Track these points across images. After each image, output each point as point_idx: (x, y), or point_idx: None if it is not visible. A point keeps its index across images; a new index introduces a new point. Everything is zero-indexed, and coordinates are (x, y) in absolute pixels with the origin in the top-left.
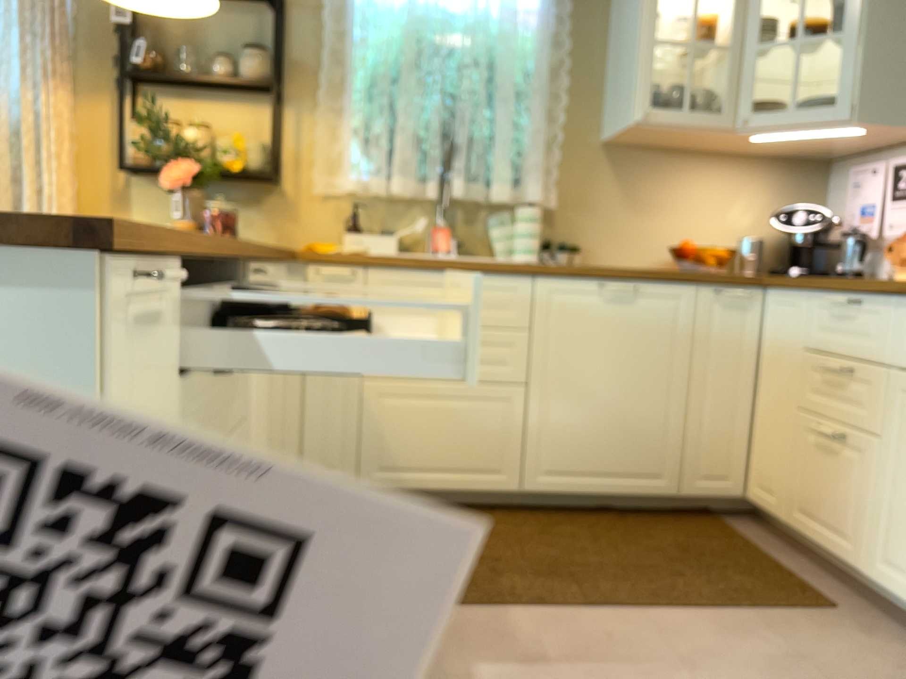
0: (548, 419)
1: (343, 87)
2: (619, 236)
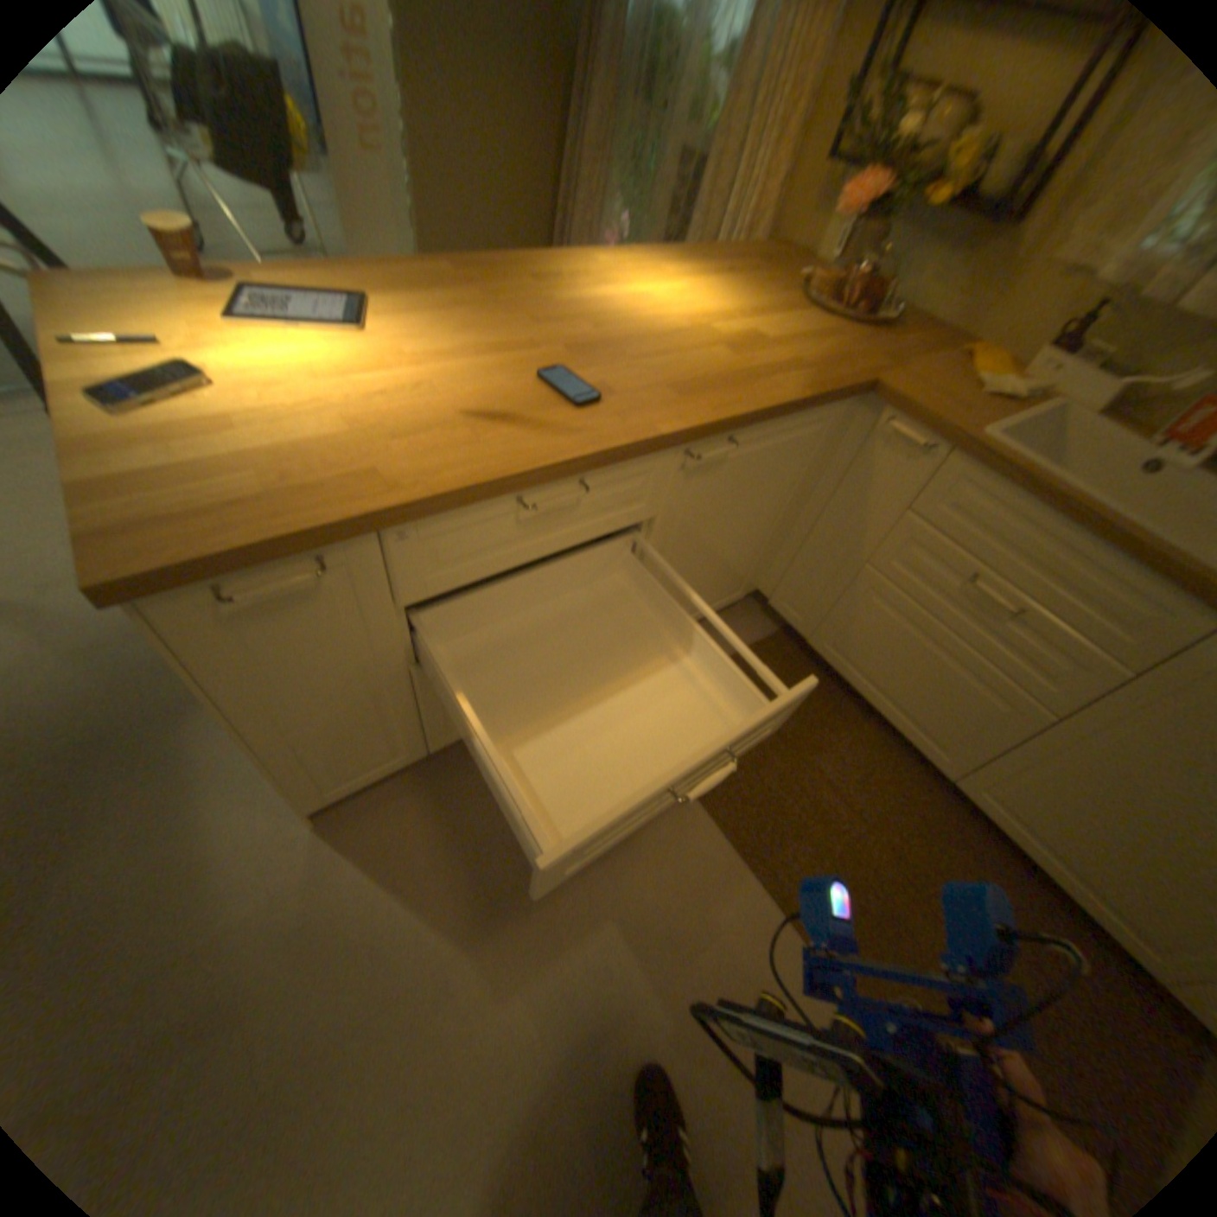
0: (1055, 771)
1: None
2: None
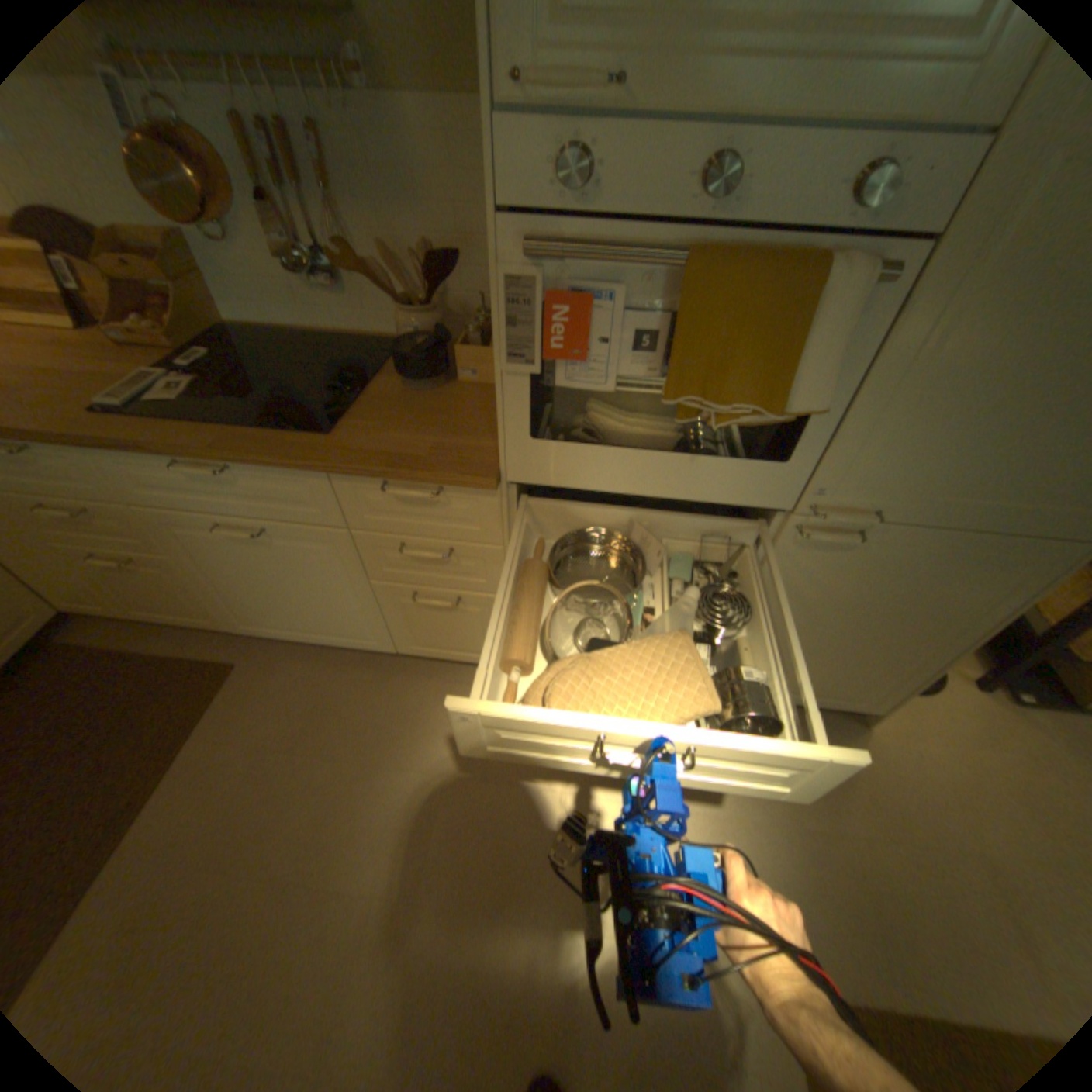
0: None
1: None
2: None
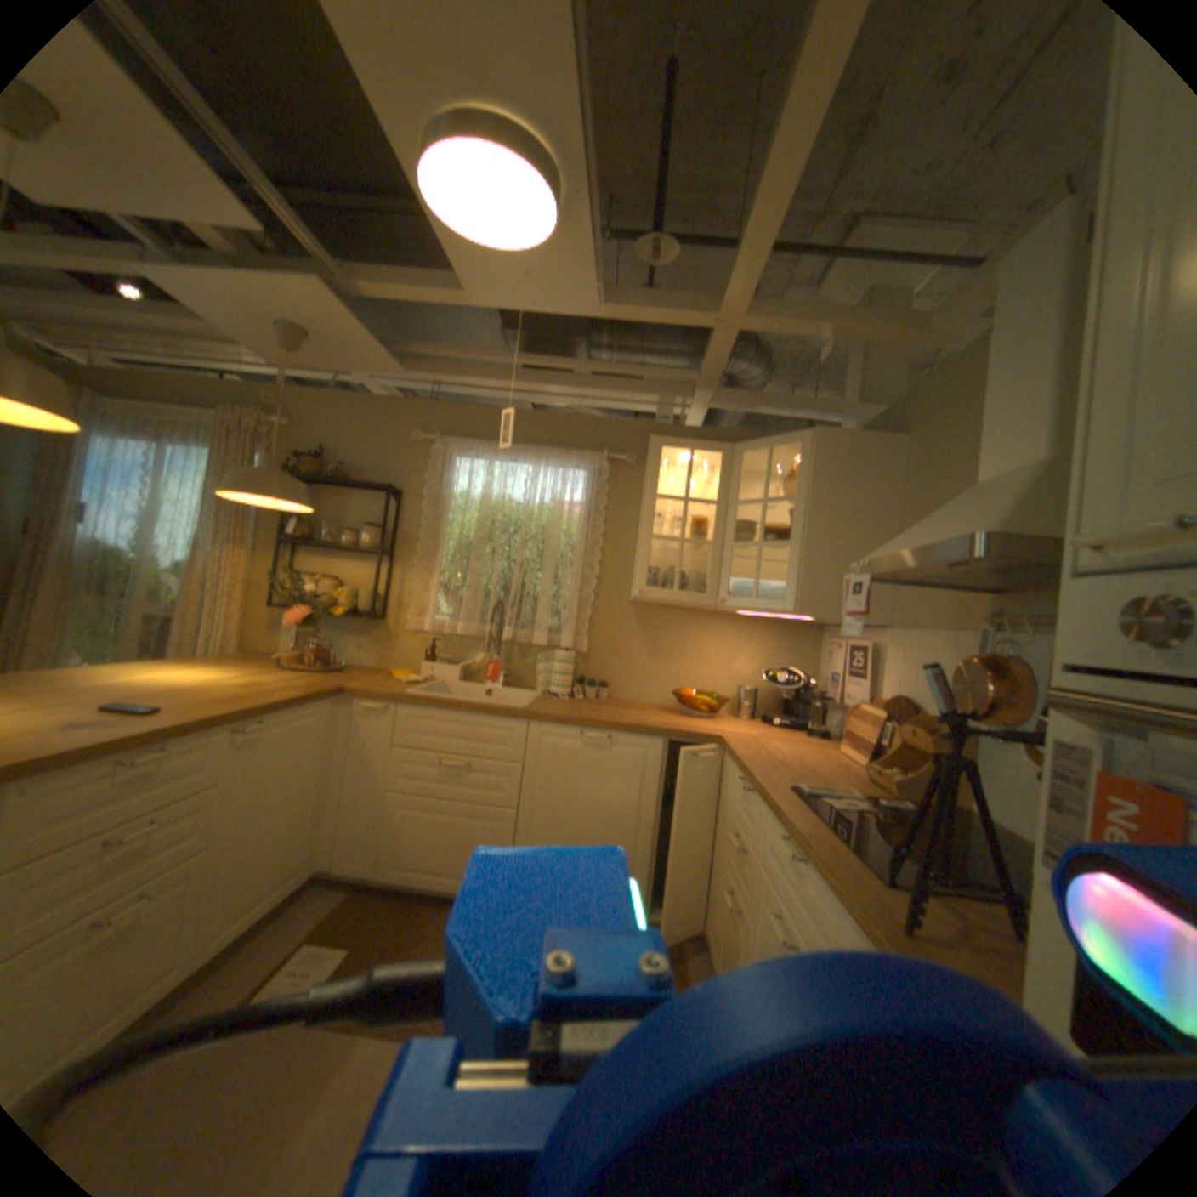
0: (532, 841)
1: (435, 554)
2: (641, 677)
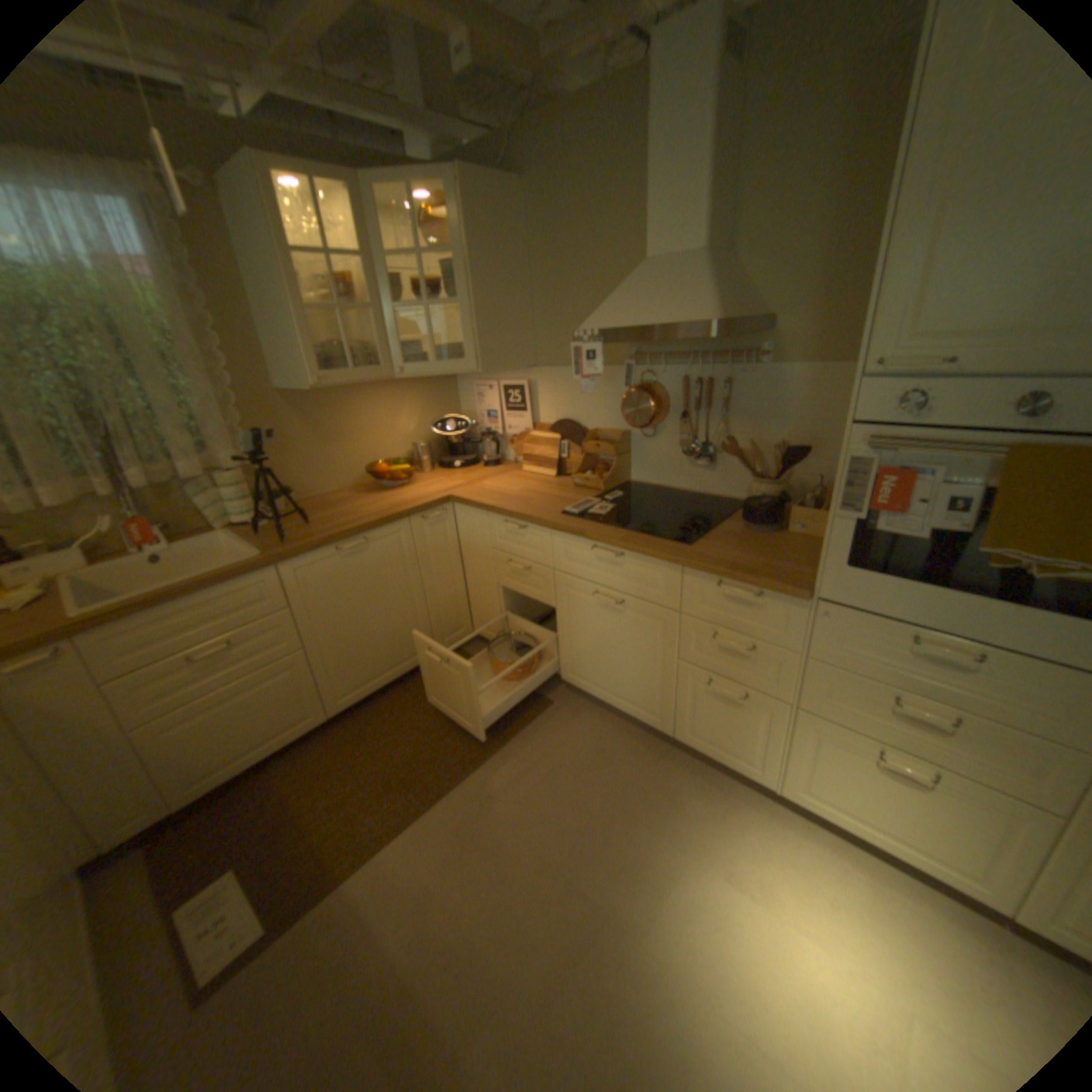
0: (329, 663)
1: None
2: (318, 469)
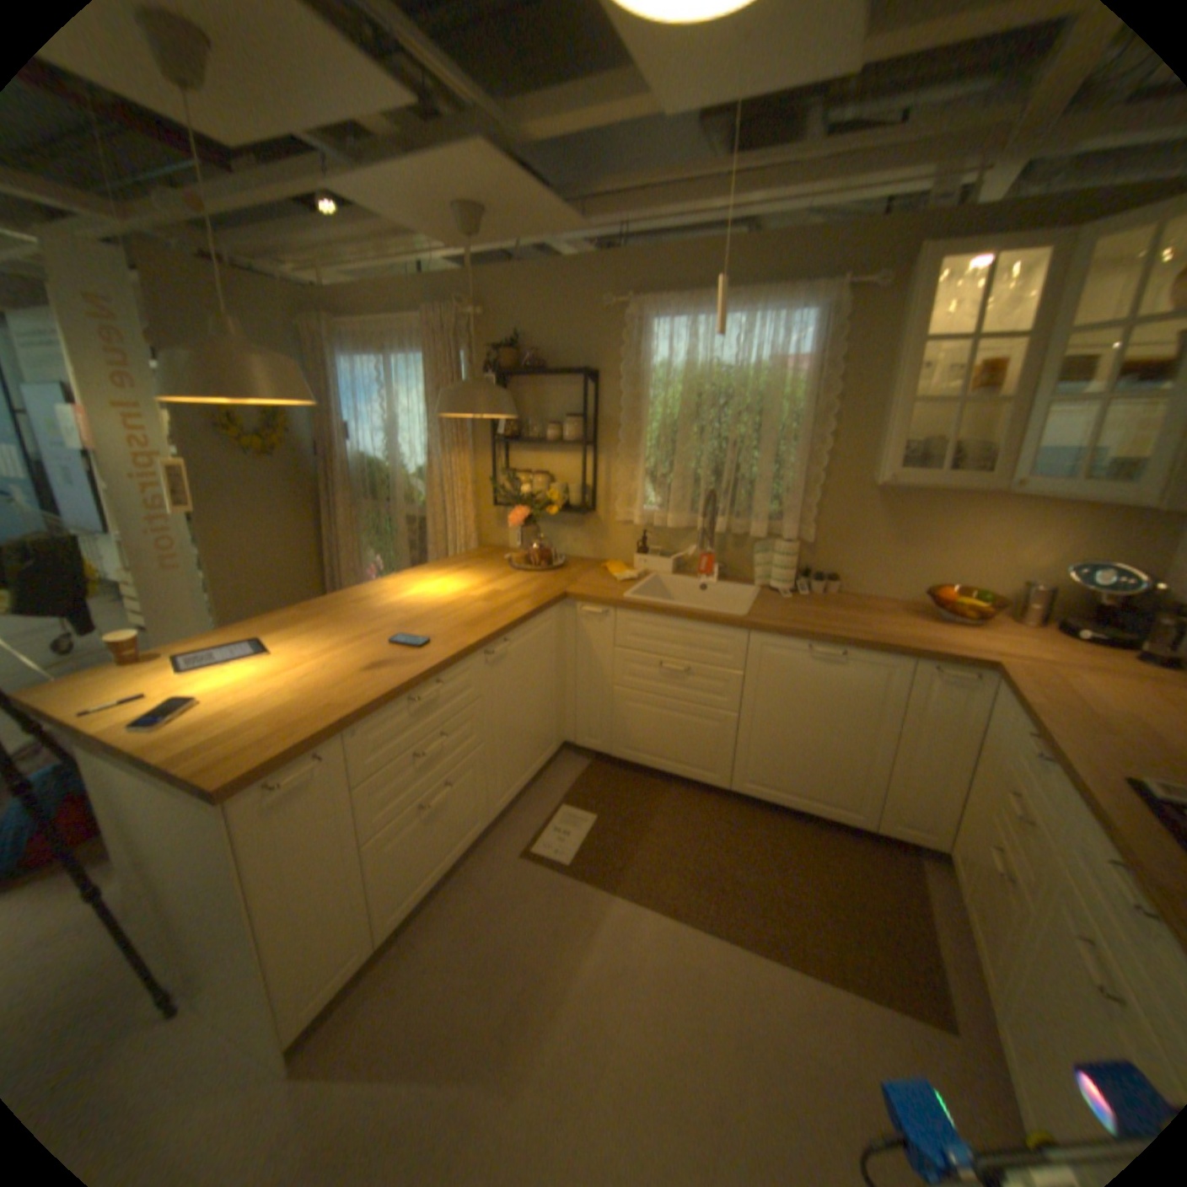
0: (755, 744)
1: (638, 439)
2: (884, 569)
